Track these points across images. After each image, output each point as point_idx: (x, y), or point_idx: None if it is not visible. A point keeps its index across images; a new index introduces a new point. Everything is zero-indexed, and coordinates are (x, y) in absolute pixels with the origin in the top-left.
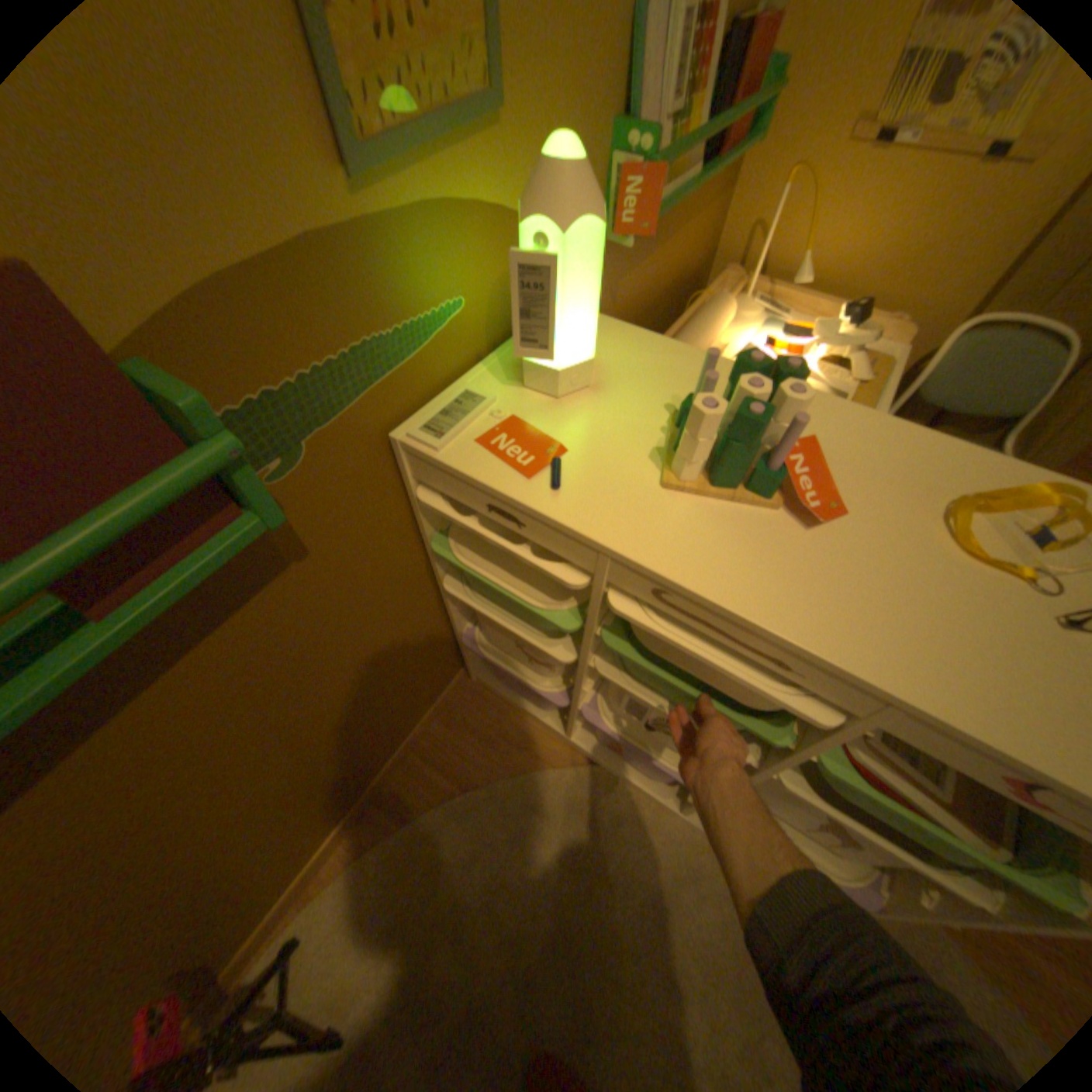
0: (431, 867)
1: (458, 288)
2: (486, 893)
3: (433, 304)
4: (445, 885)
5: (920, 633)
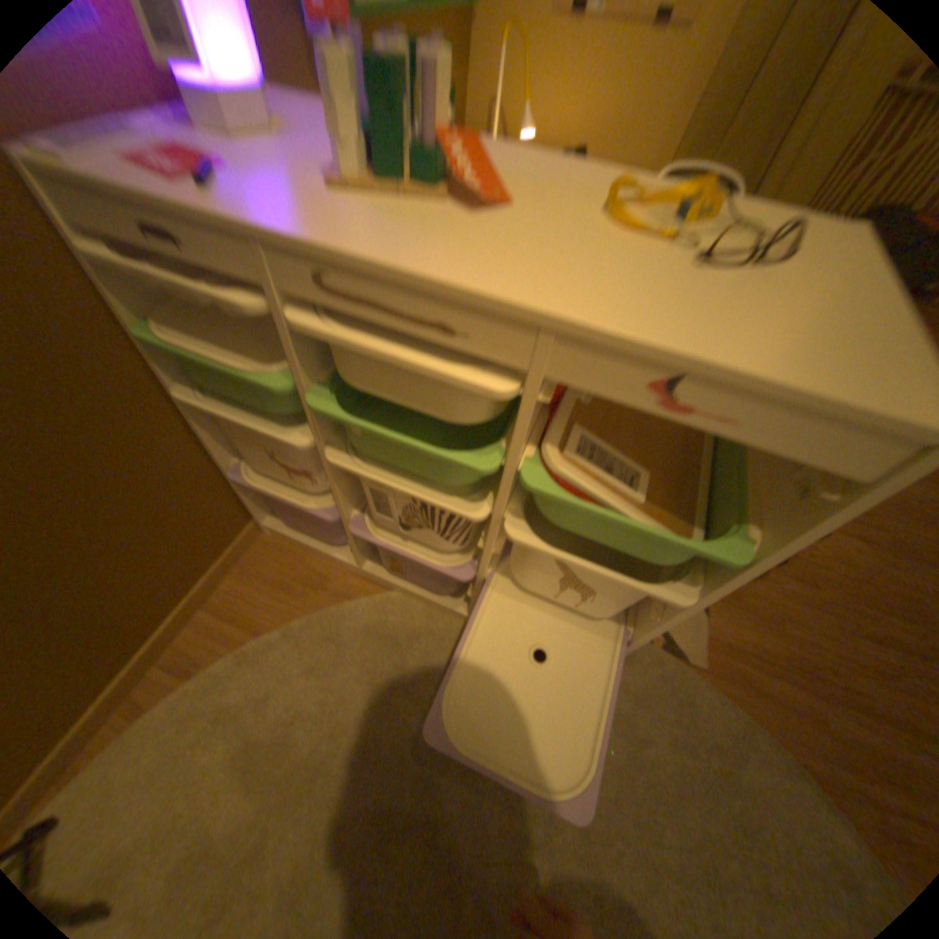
0: (217, 712)
1: None
2: (278, 724)
3: None
4: (233, 725)
5: (567, 268)
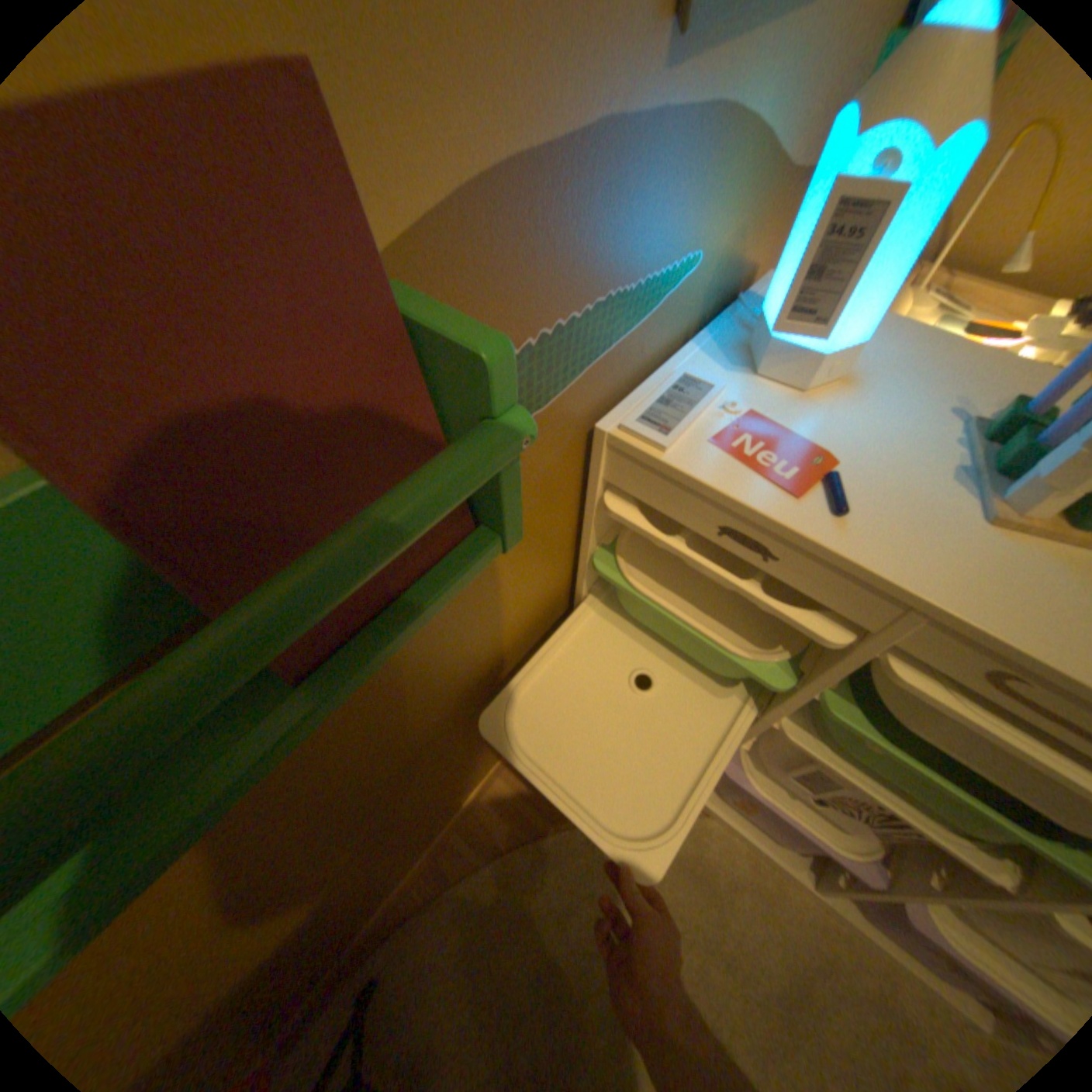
0: (522, 916)
1: (705, 236)
2: (584, 956)
3: (679, 253)
4: (538, 939)
5: None
